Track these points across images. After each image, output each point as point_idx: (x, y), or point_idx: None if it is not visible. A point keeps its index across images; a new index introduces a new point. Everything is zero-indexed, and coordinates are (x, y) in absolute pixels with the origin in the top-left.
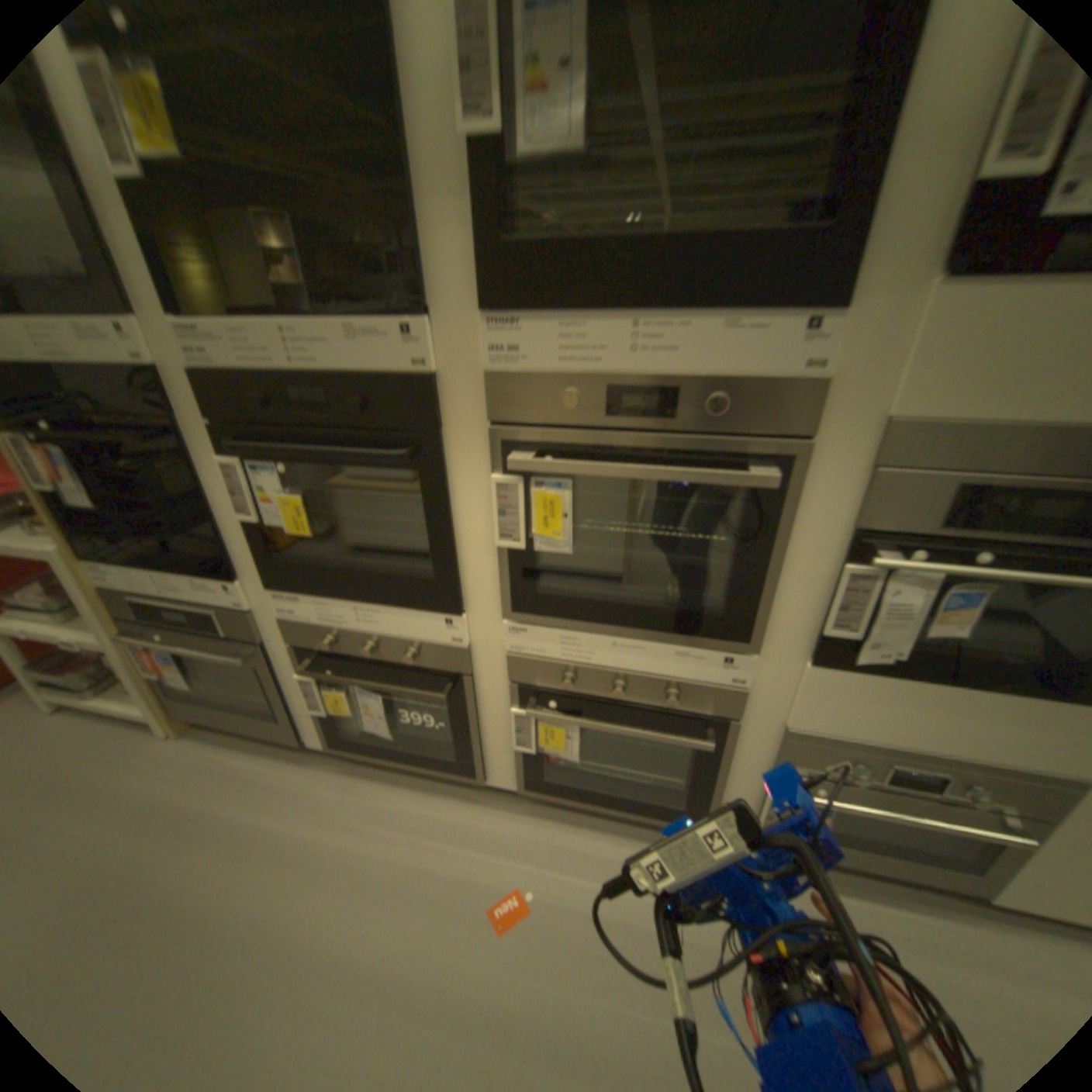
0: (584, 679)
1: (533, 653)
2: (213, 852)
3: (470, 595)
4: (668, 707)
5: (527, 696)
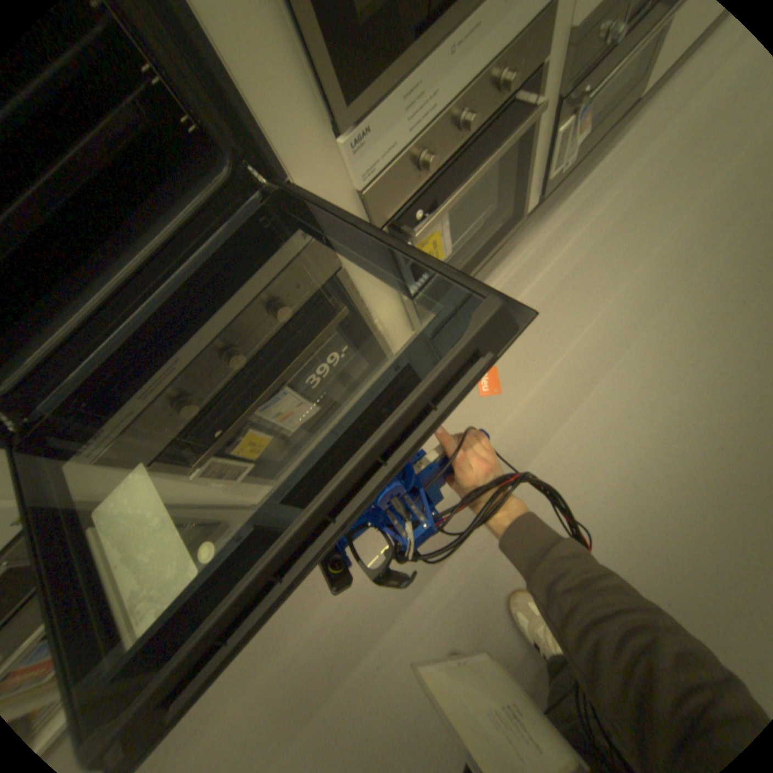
0: (436, 145)
1: (383, 165)
2: (308, 608)
3: (279, 142)
4: (497, 105)
5: (395, 232)
